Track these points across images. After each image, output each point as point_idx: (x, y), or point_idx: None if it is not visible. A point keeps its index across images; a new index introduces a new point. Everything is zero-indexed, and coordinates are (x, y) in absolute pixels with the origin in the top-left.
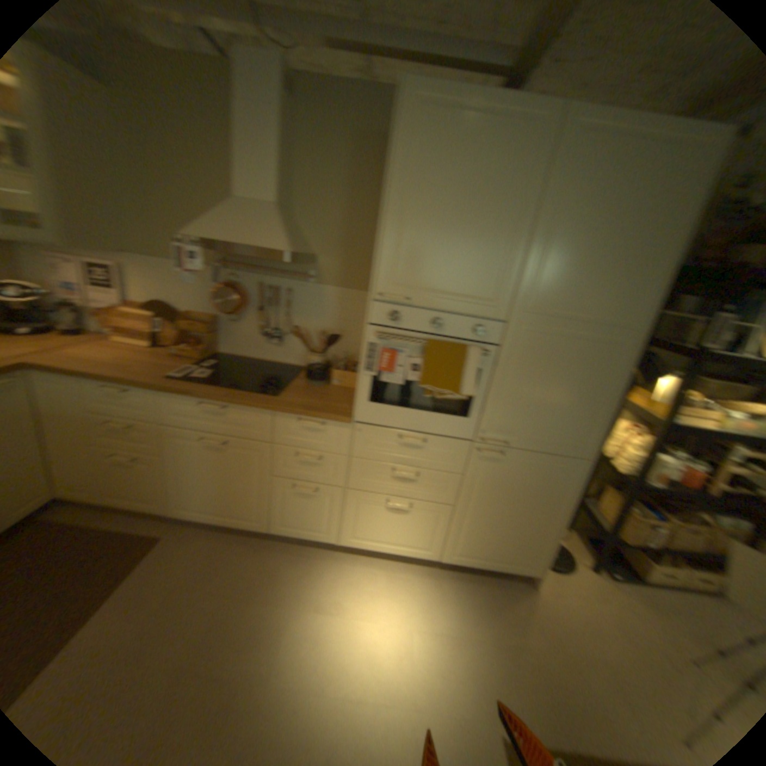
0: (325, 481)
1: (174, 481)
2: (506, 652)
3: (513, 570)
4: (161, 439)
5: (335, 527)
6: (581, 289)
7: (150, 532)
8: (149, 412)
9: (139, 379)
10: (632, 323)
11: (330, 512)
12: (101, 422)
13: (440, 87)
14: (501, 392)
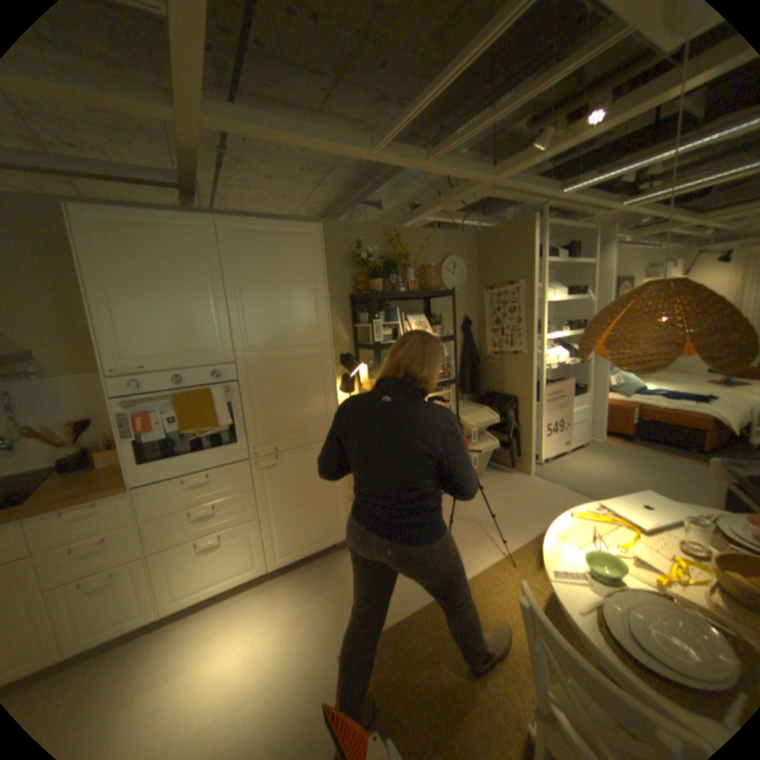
0: (119, 560)
1: None
2: (334, 603)
3: (327, 543)
4: None
5: (150, 601)
6: (279, 327)
7: None
8: None
9: None
10: (321, 340)
11: (139, 589)
12: None
13: (108, 211)
14: (255, 413)
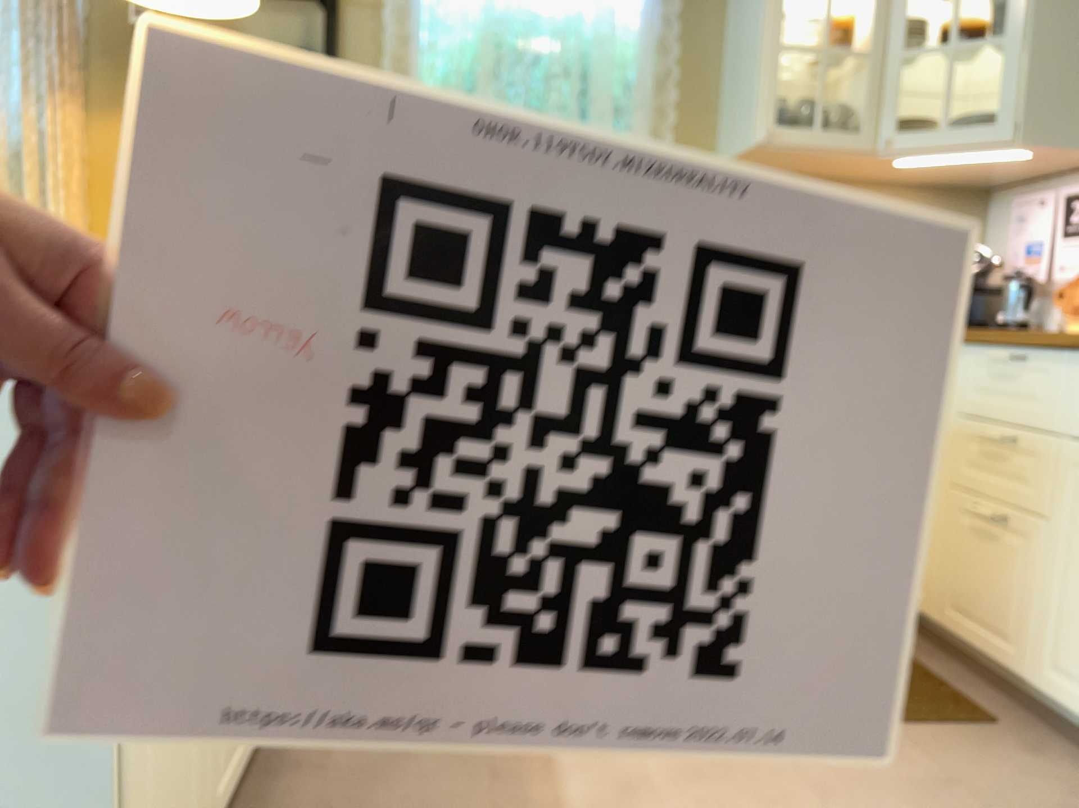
0: None
1: (1074, 587)
2: None
3: None
4: (1071, 471)
5: None
6: None
7: (1003, 714)
8: (1062, 402)
9: (1064, 333)
10: None
11: None
12: (987, 429)
13: None
14: None
